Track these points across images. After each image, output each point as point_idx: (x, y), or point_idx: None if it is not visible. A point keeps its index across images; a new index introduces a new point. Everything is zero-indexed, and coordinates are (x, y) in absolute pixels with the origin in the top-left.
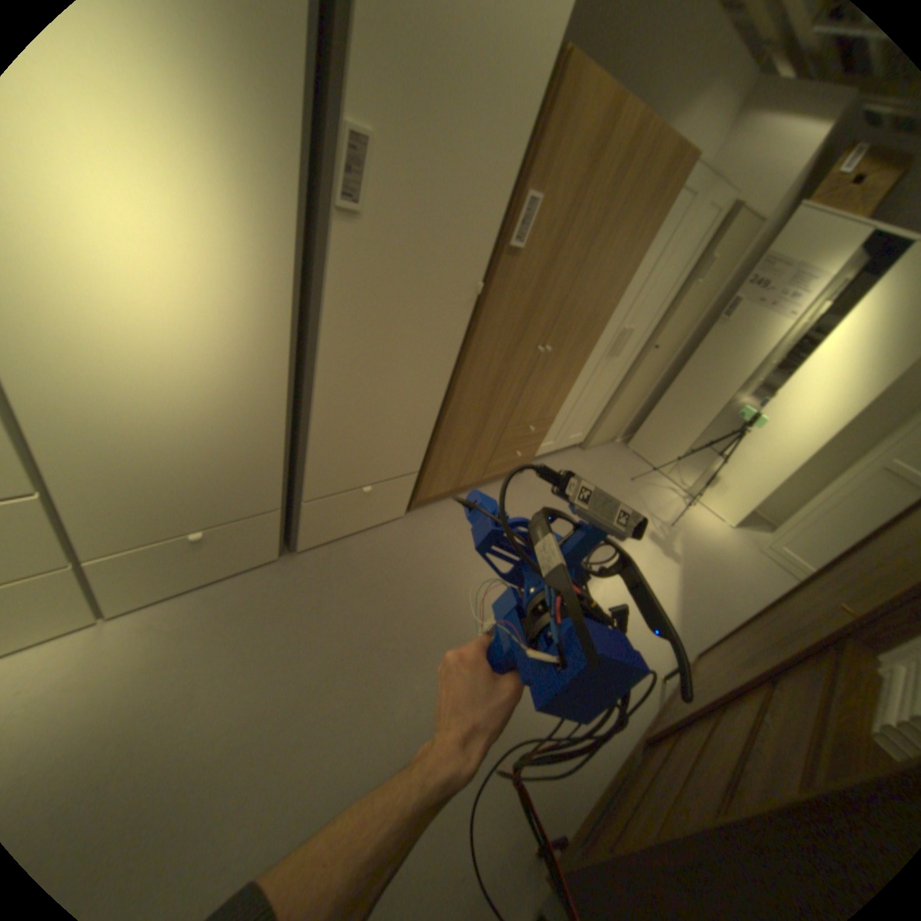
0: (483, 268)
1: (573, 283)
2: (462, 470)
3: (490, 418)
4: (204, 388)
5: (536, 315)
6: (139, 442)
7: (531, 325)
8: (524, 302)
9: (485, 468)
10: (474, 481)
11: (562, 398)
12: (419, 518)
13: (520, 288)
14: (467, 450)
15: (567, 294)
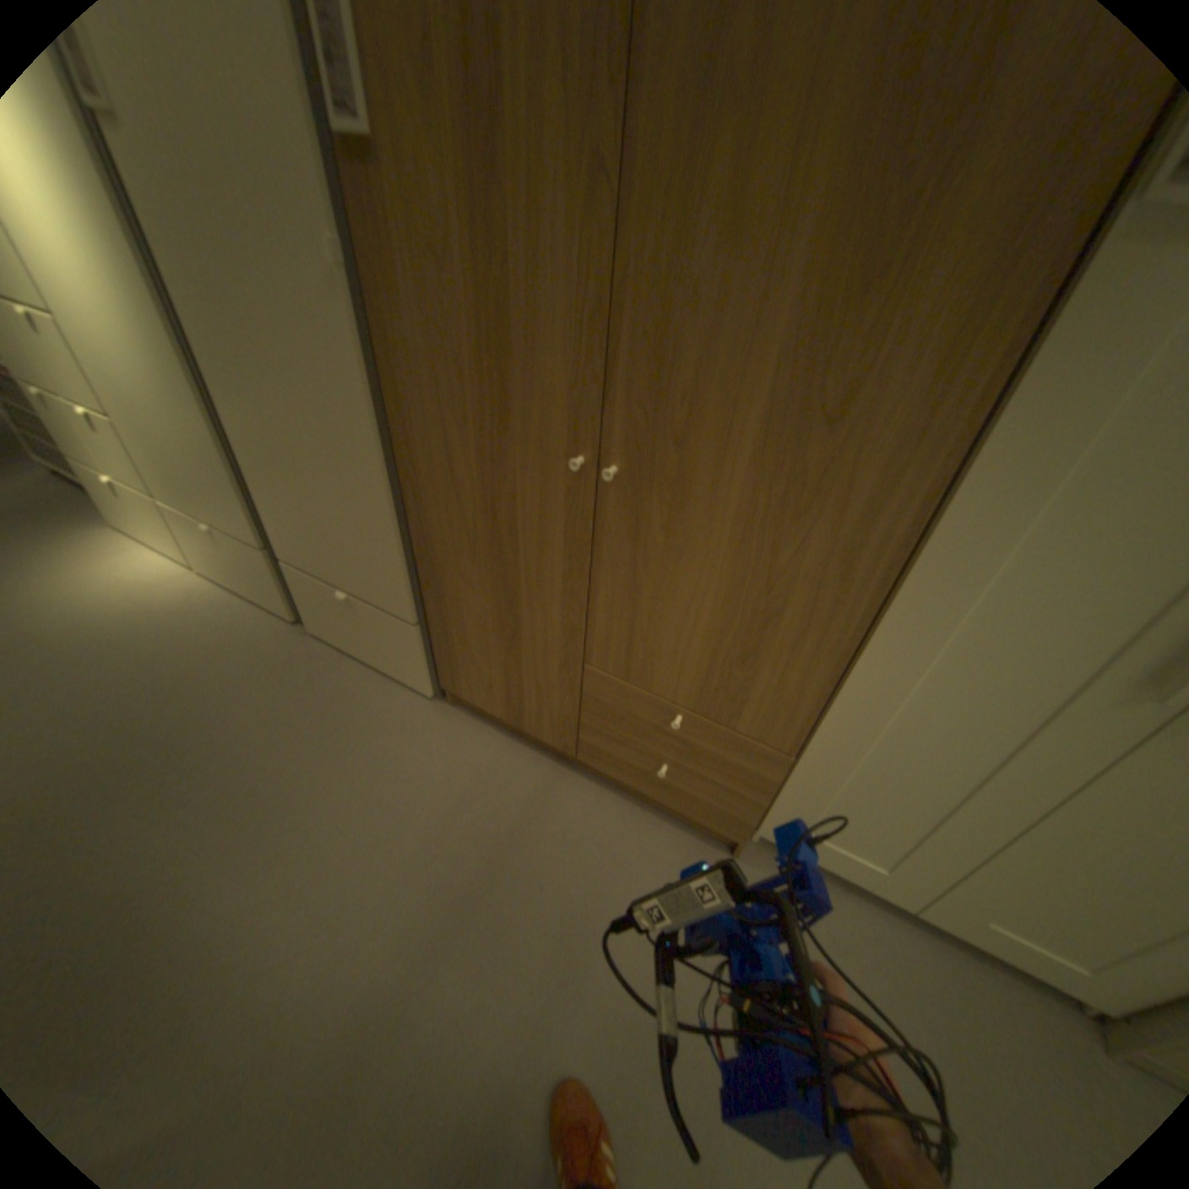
0: (326, 204)
1: (619, 246)
2: (516, 692)
3: (529, 603)
4: (140, 356)
5: (522, 345)
6: (135, 398)
7: (523, 378)
8: (465, 299)
9: (580, 736)
10: (564, 747)
11: (800, 699)
12: (449, 721)
13: (435, 258)
14: (505, 651)
15: (616, 289)
